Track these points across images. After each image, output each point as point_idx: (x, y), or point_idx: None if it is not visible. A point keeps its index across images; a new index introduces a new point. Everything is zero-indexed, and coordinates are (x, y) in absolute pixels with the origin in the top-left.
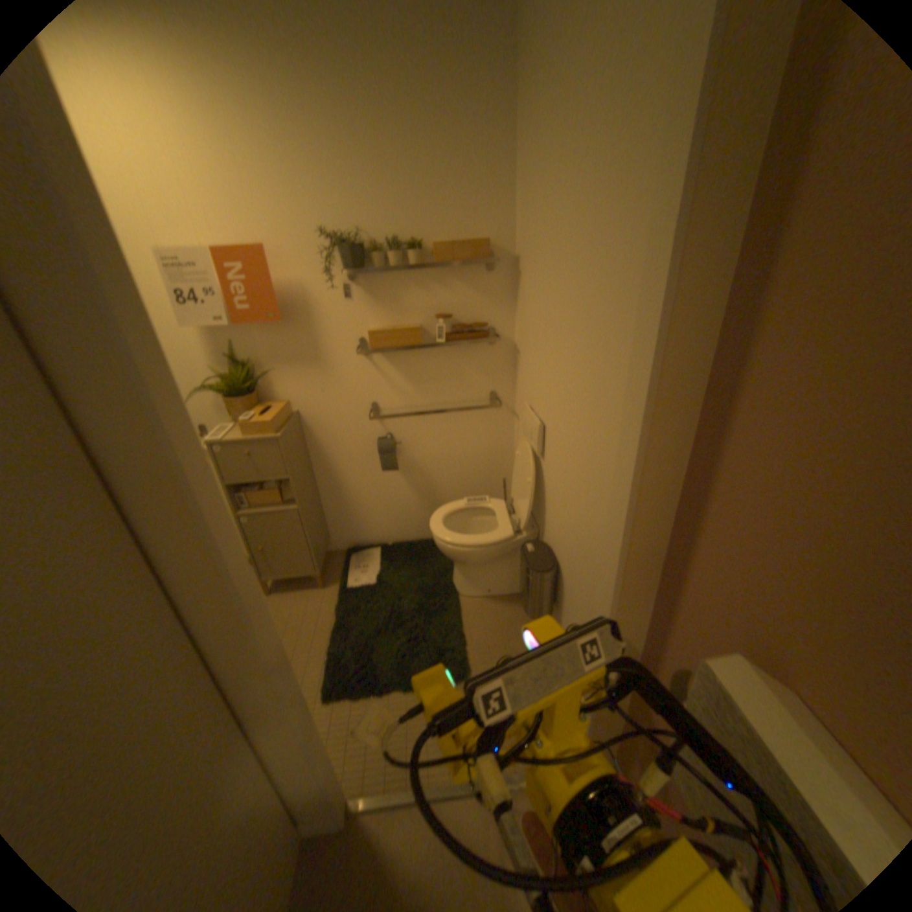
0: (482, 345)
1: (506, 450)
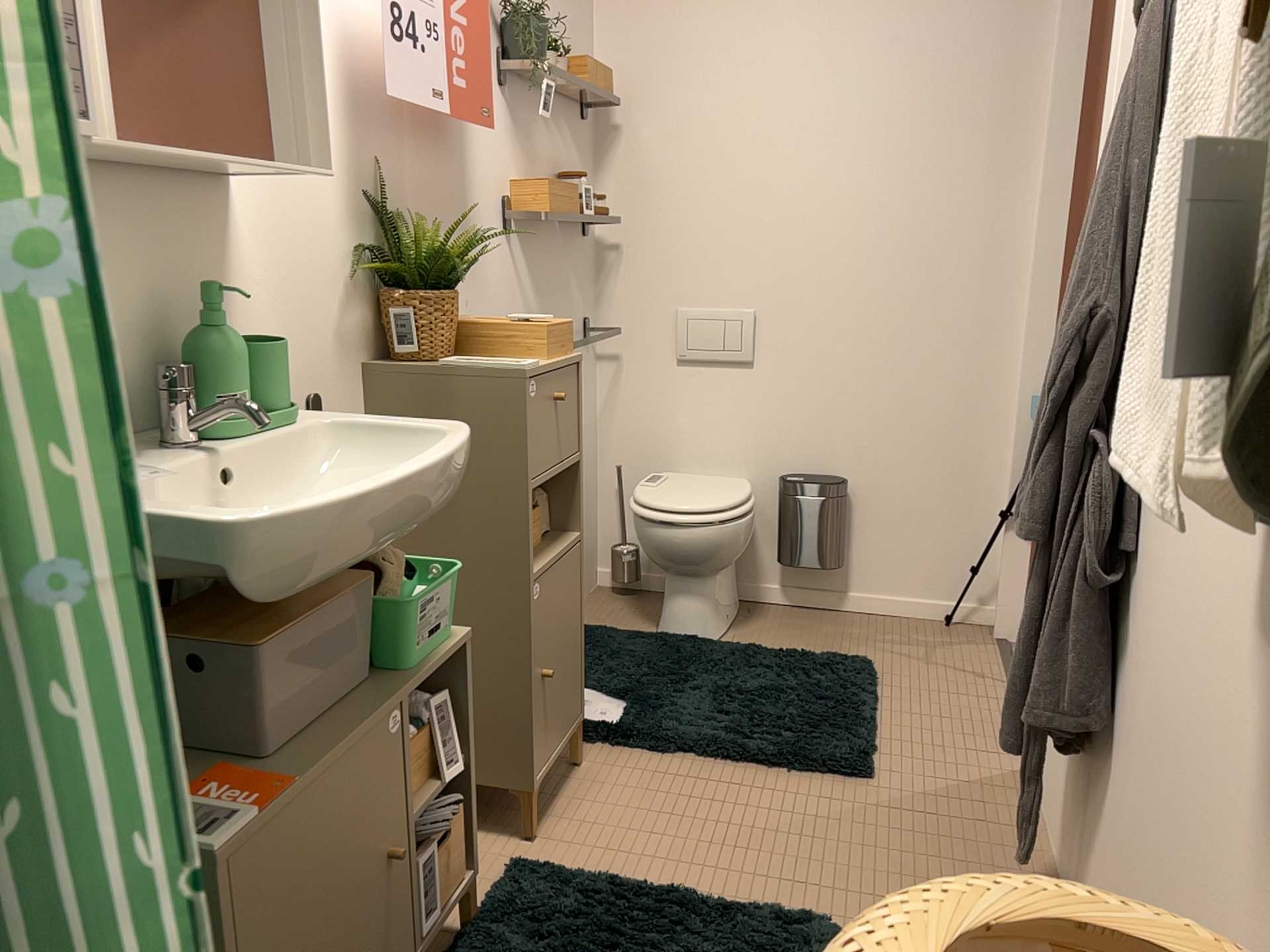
0: (581, 234)
1: (593, 422)
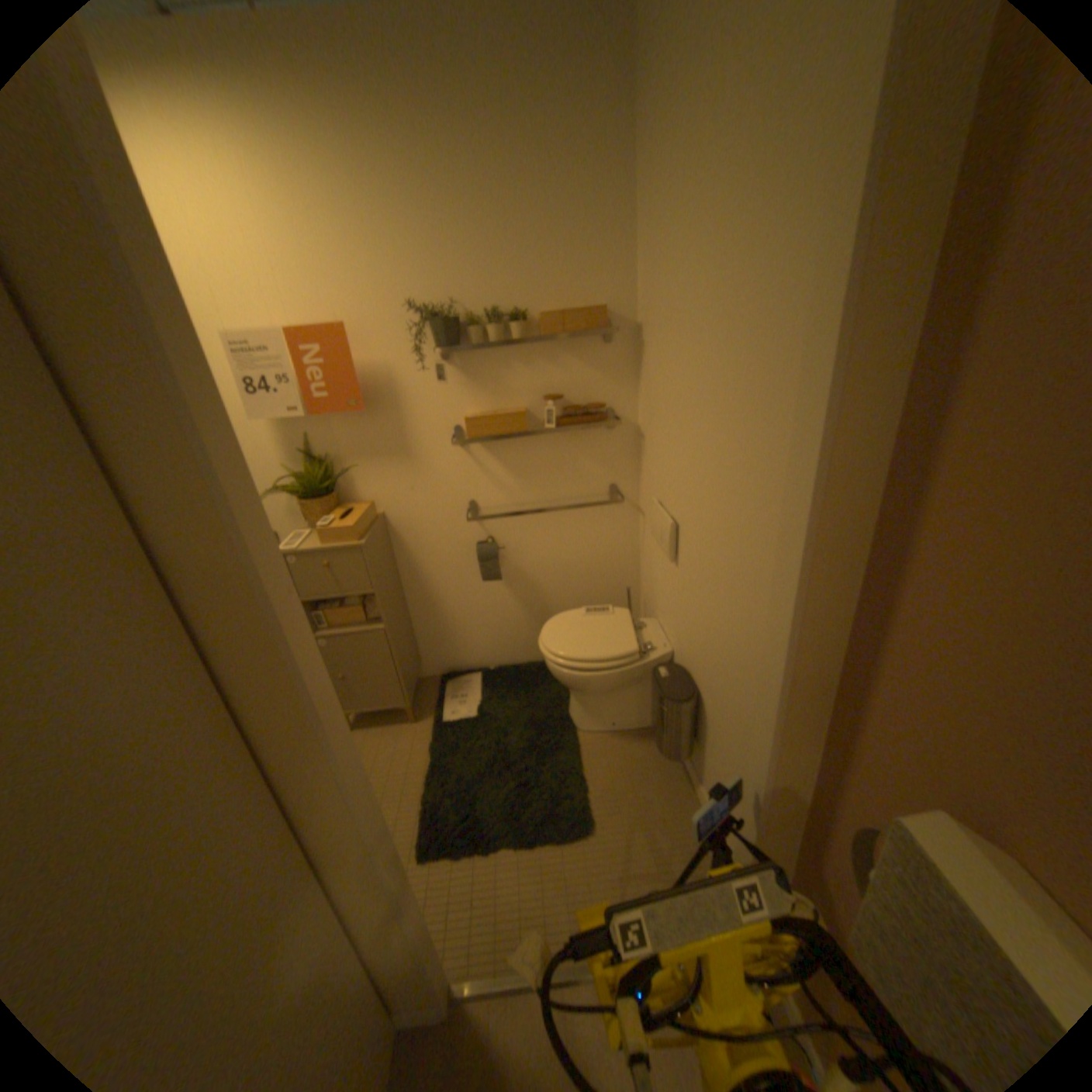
0: (600, 428)
1: (629, 553)
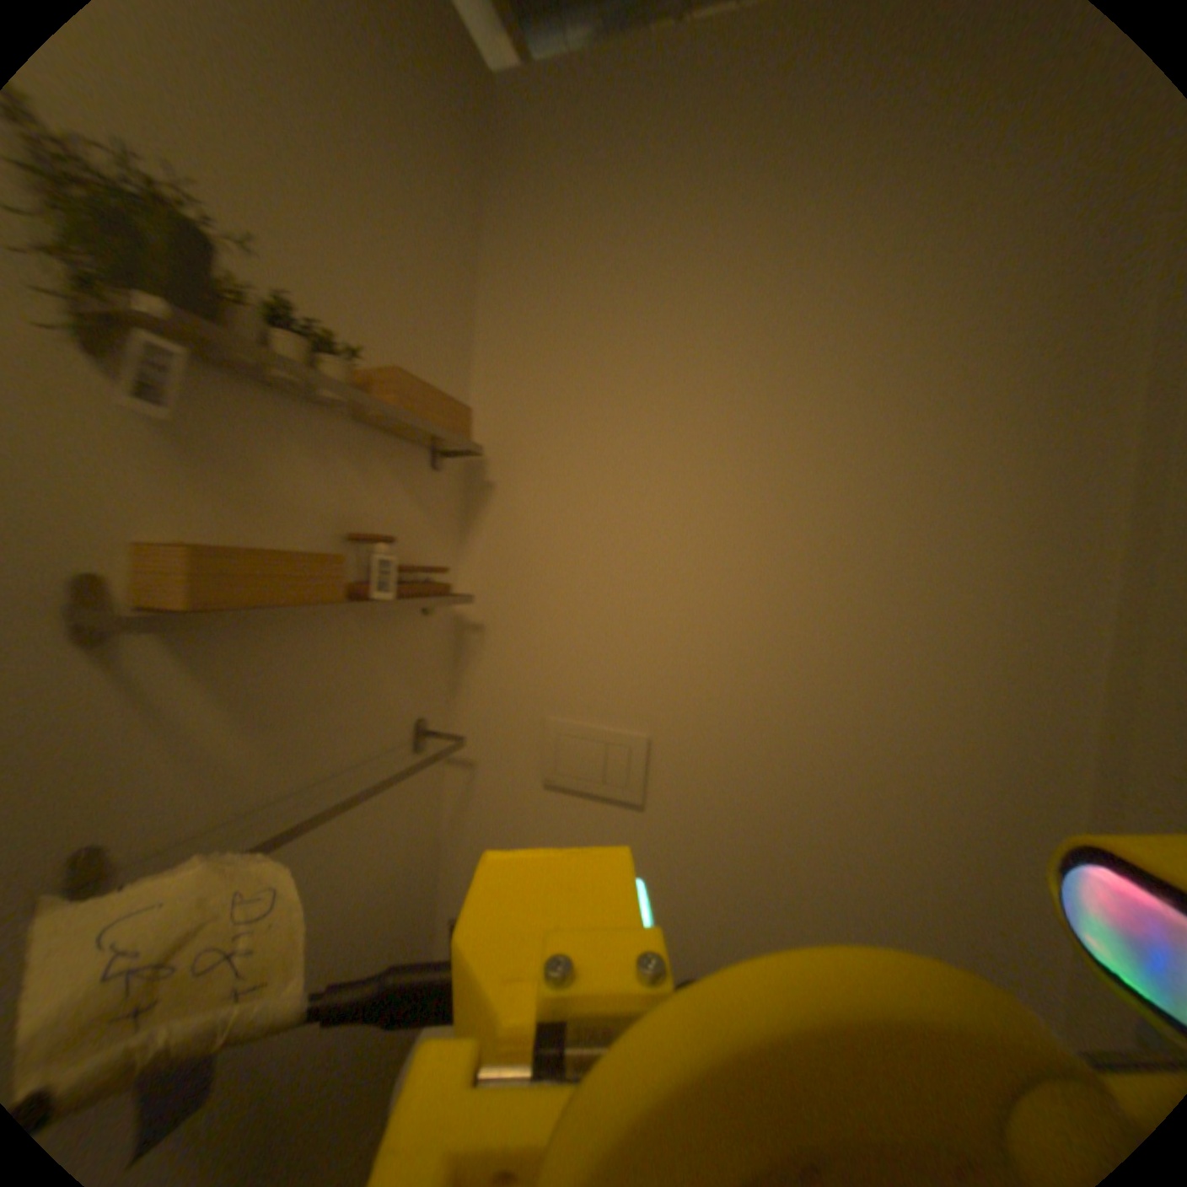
0: (421, 608)
1: (436, 842)
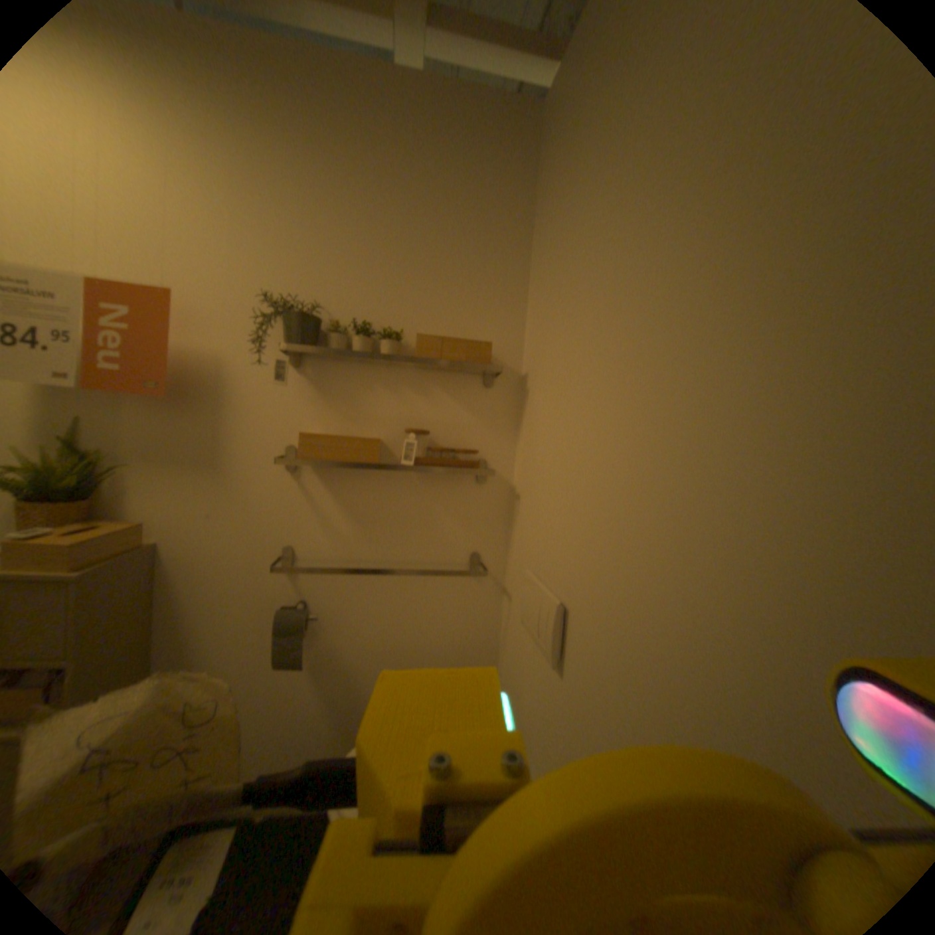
0: (469, 478)
1: (488, 646)
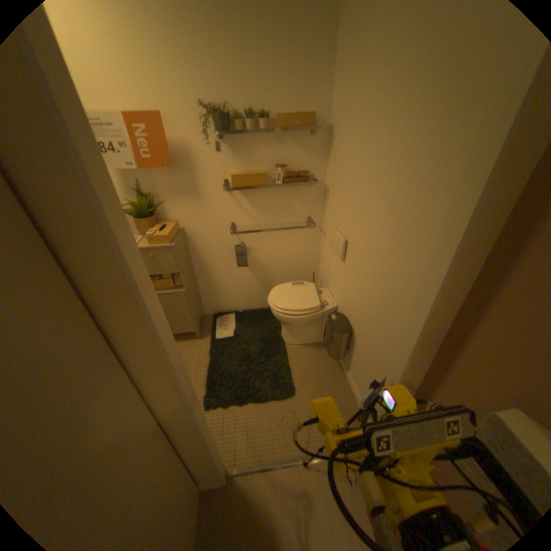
0: (304, 185)
1: (314, 253)
